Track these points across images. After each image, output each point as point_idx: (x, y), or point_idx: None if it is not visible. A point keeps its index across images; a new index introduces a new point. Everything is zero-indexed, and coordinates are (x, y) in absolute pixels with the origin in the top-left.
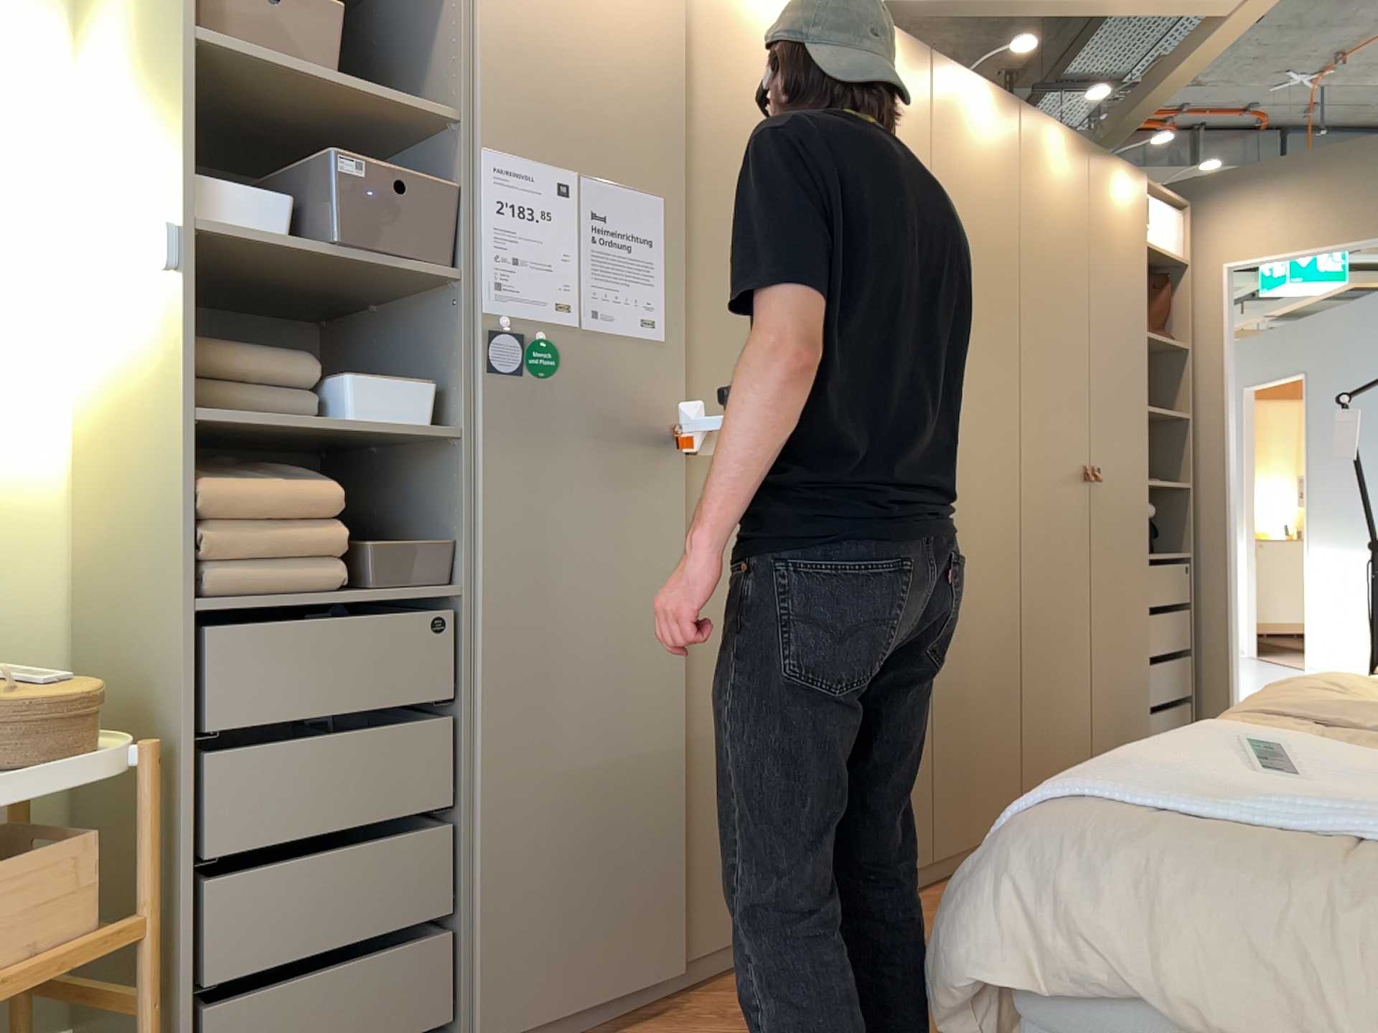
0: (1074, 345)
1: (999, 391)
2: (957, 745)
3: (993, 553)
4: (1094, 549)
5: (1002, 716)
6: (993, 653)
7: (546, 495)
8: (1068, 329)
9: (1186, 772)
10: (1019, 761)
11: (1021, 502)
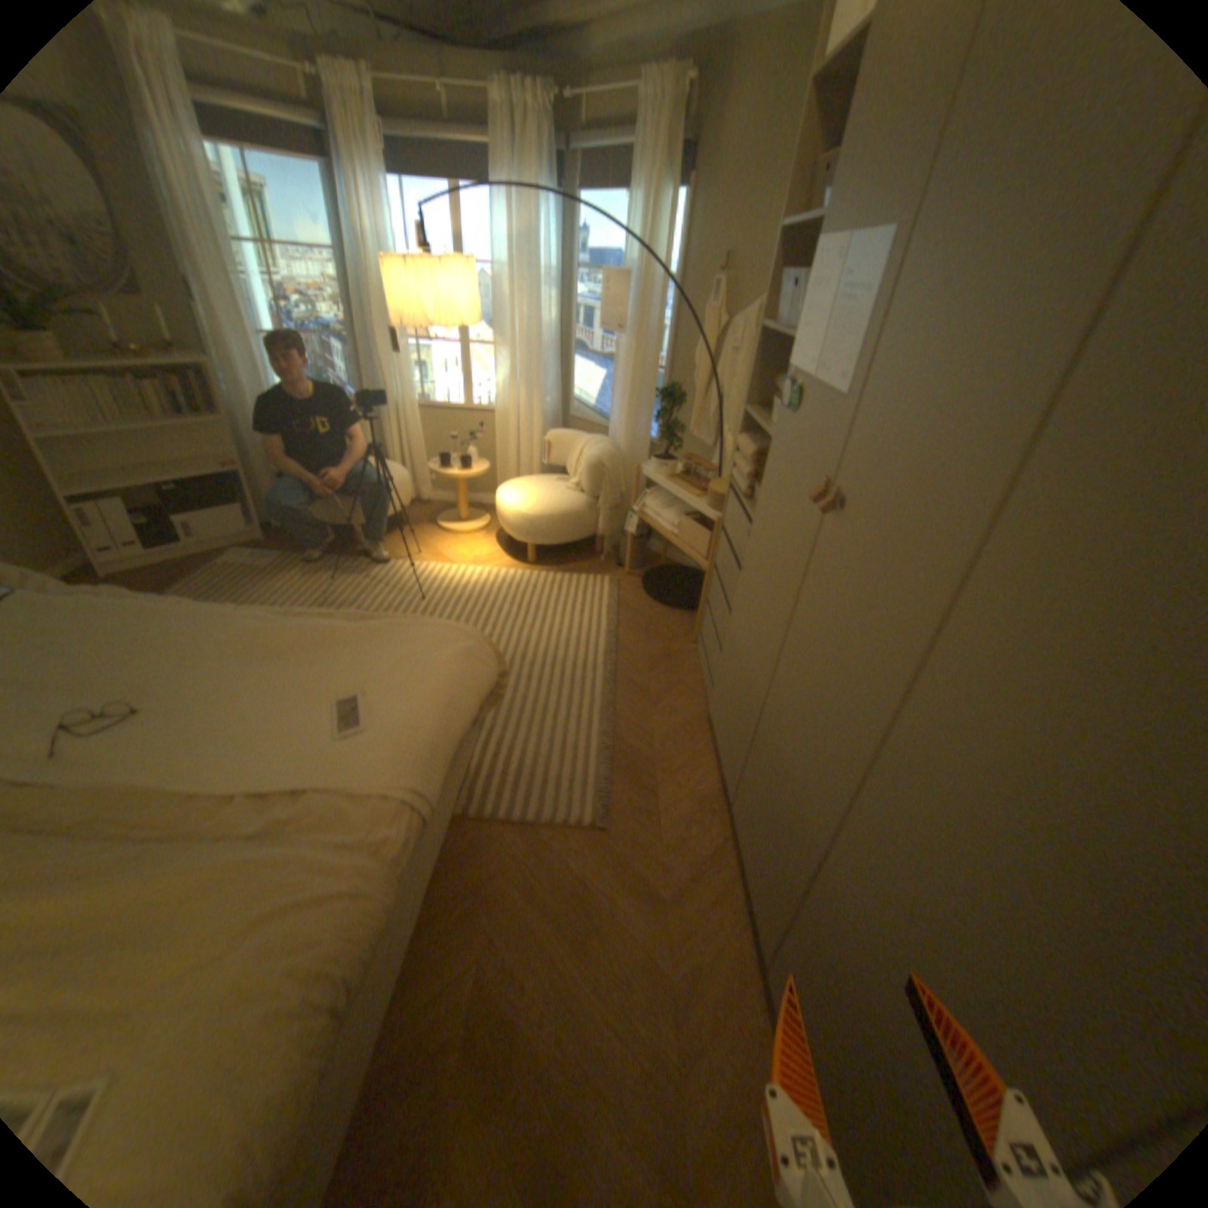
0: None
1: None
2: None
3: None
4: None
5: None
6: None
7: (775, 494)
8: None
9: (397, 663)
10: None
11: None
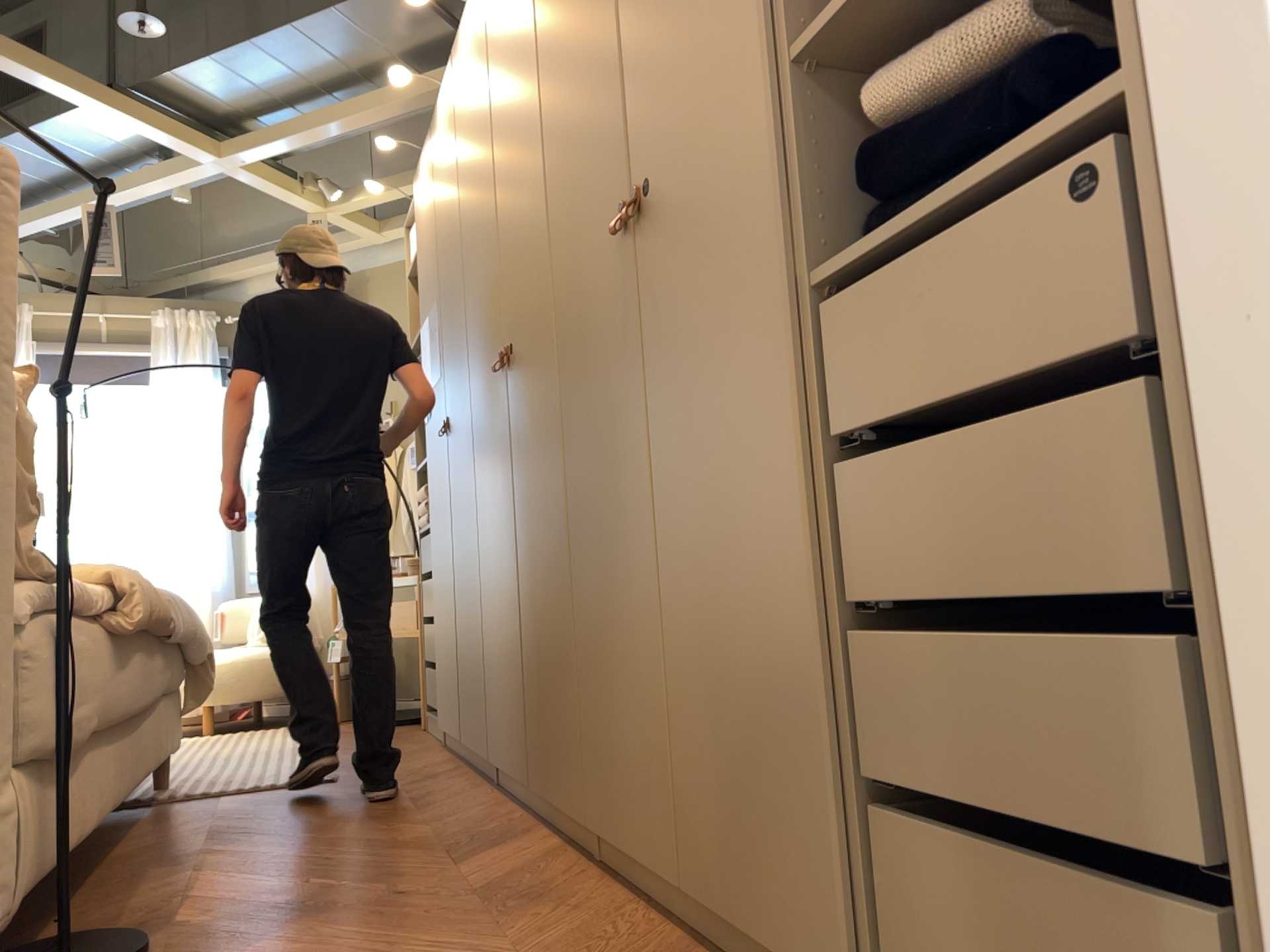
0: (594, 39)
1: (536, 230)
2: (537, 659)
3: (543, 433)
4: (647, 361)
5: (562, 641)
6: (551, 556)
7: (439, 472)
8: (584, 31)
9: None
10: (578, 710)
11: (559, 353)
